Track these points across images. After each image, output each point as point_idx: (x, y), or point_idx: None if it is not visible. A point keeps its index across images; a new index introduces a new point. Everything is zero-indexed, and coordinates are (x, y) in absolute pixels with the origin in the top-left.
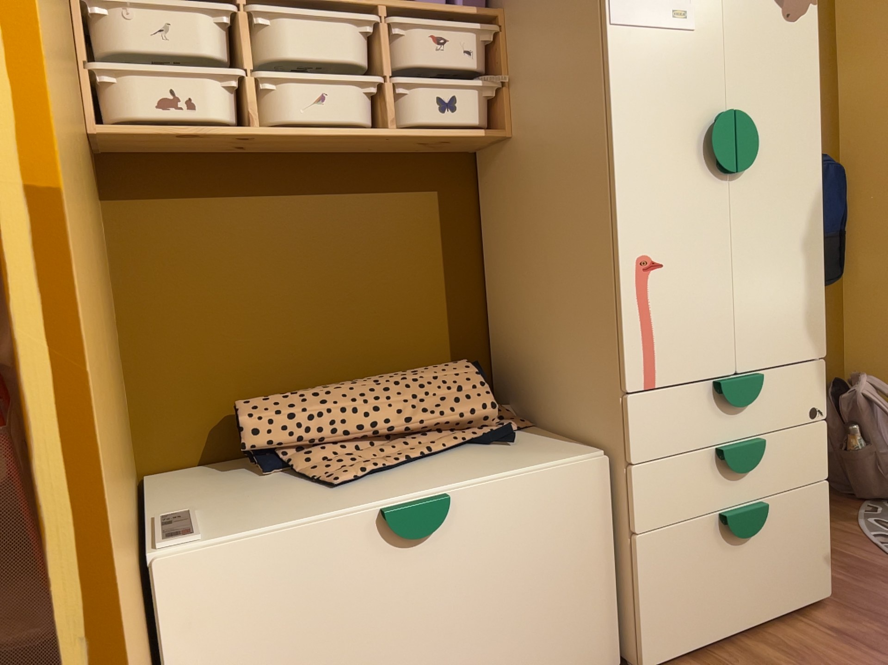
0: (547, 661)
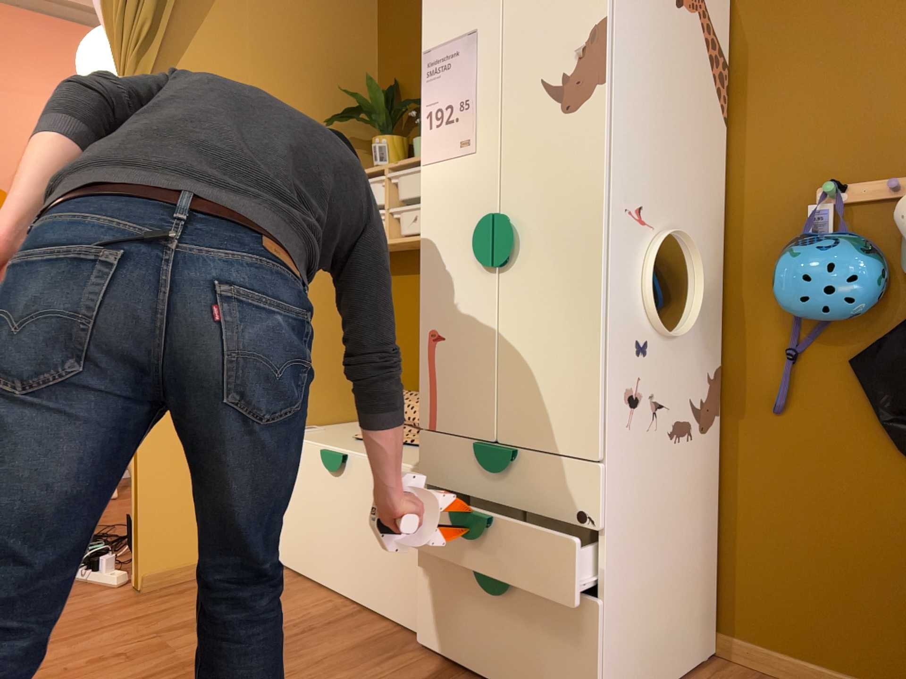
0: (384, 593)
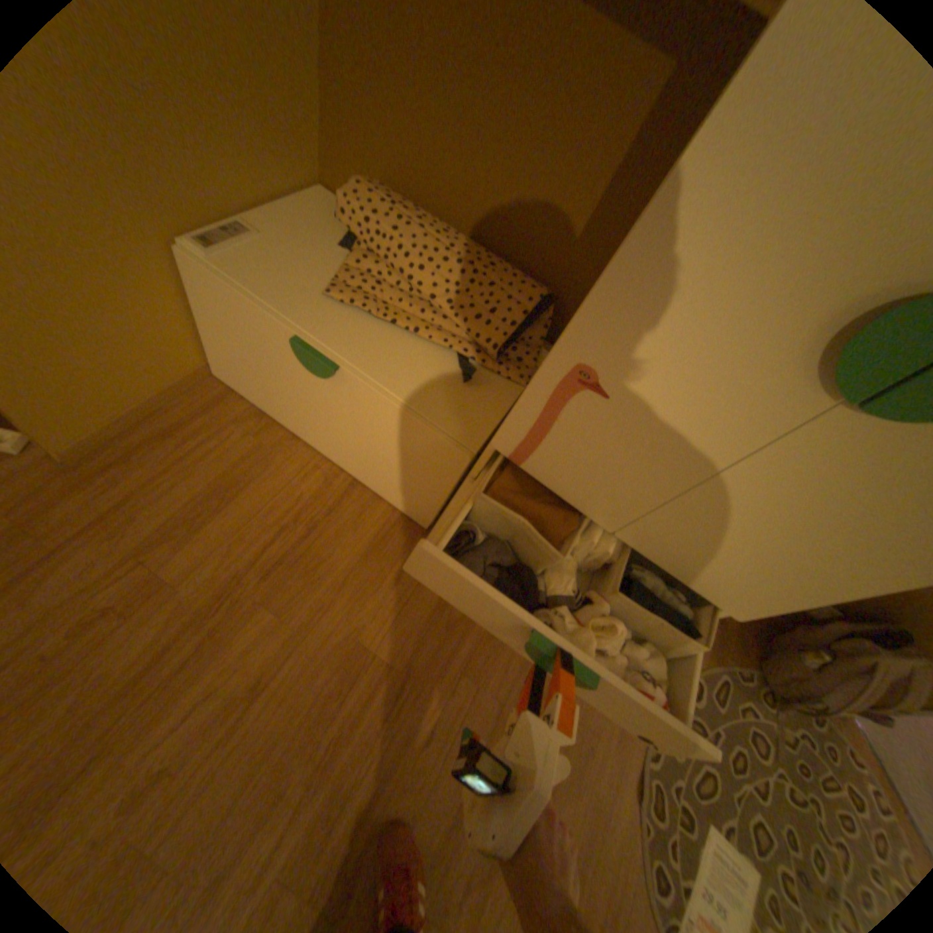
0: (384, 487)
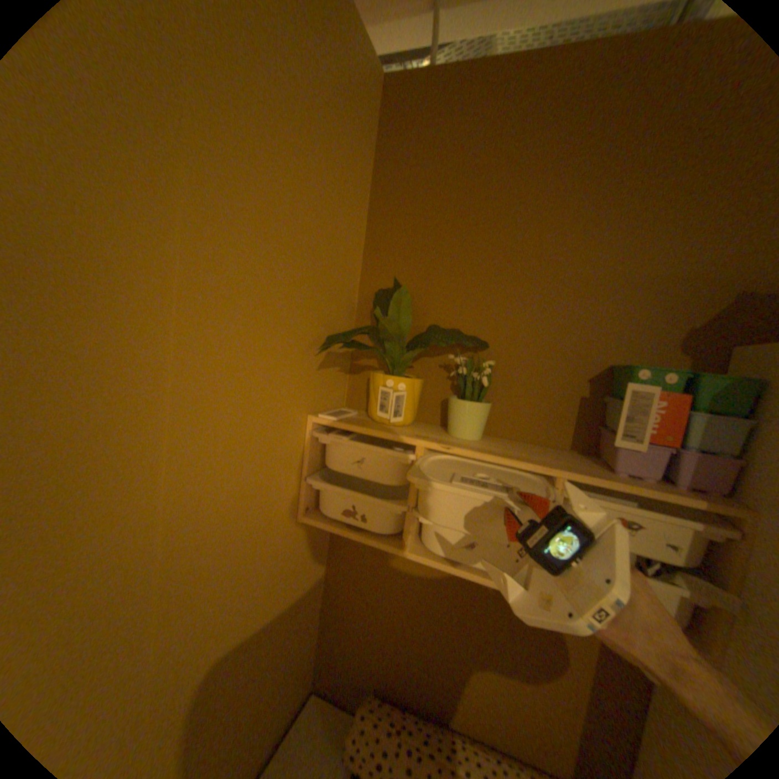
0: None
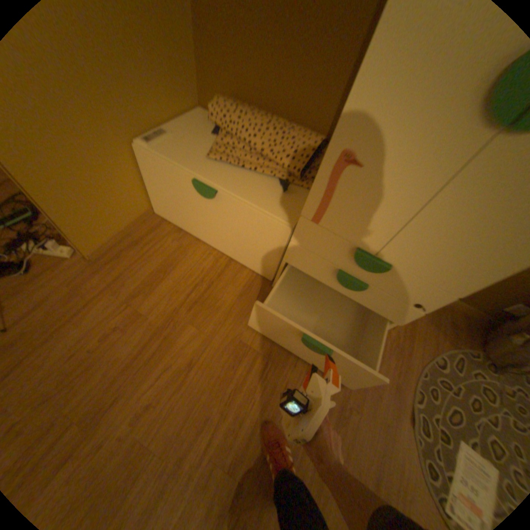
0: (246, 259)
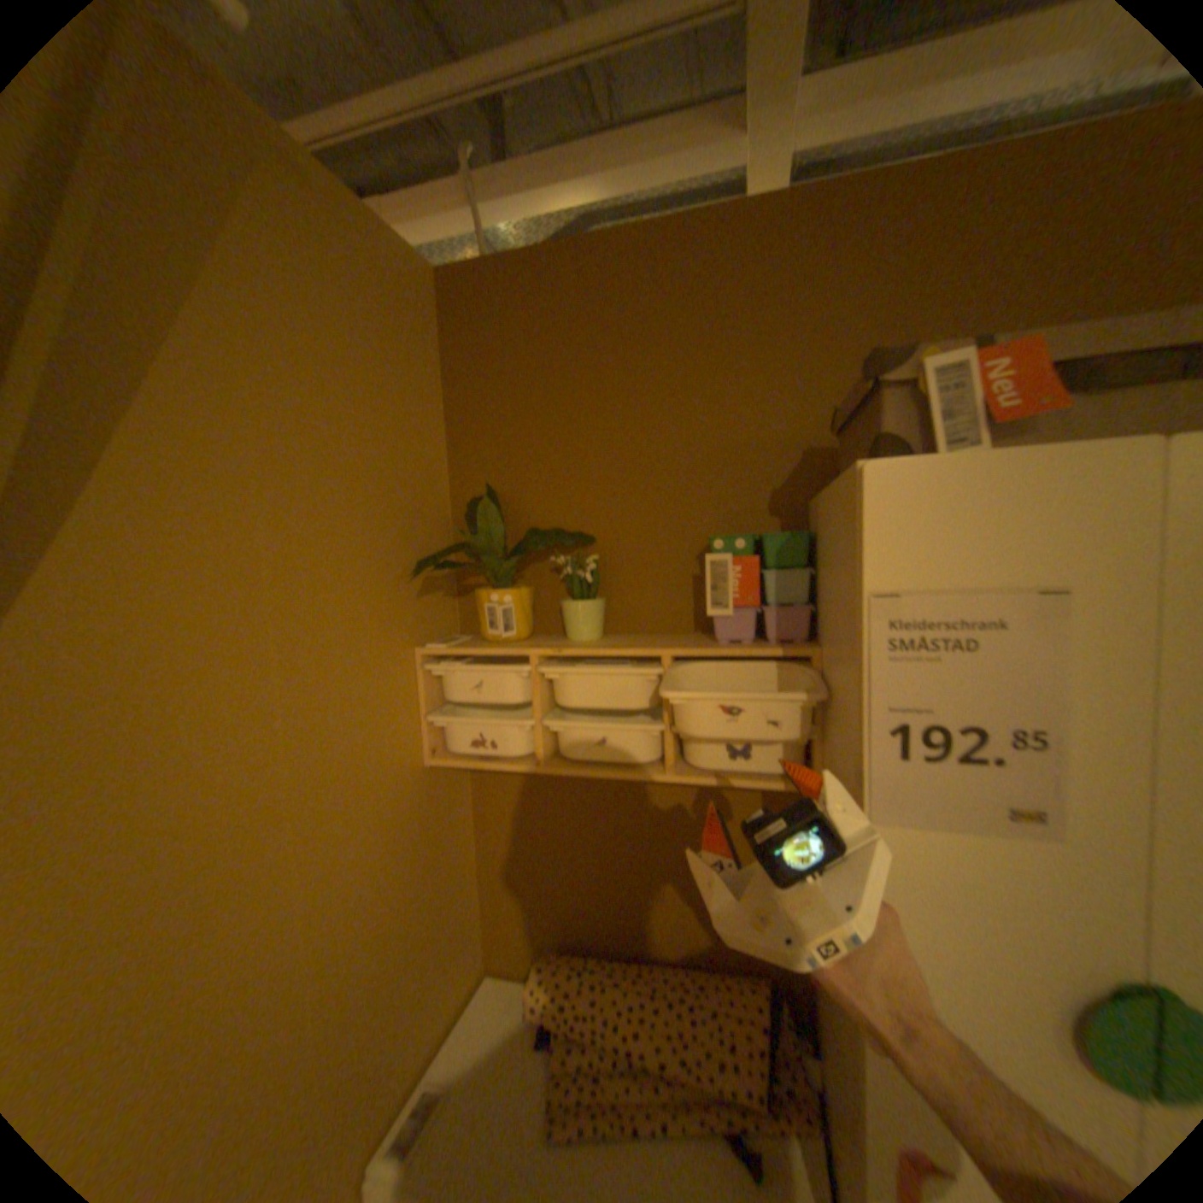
0: None
